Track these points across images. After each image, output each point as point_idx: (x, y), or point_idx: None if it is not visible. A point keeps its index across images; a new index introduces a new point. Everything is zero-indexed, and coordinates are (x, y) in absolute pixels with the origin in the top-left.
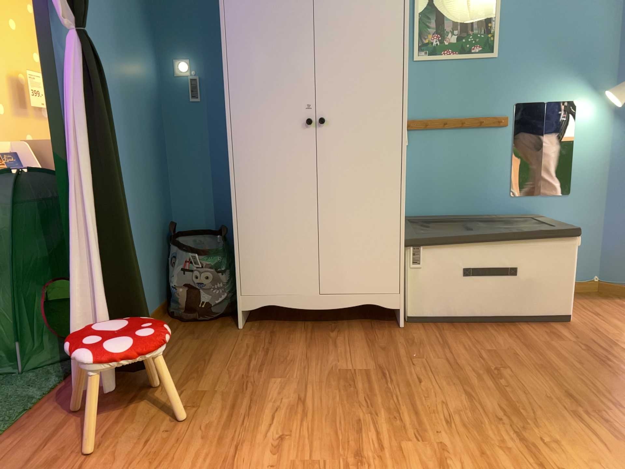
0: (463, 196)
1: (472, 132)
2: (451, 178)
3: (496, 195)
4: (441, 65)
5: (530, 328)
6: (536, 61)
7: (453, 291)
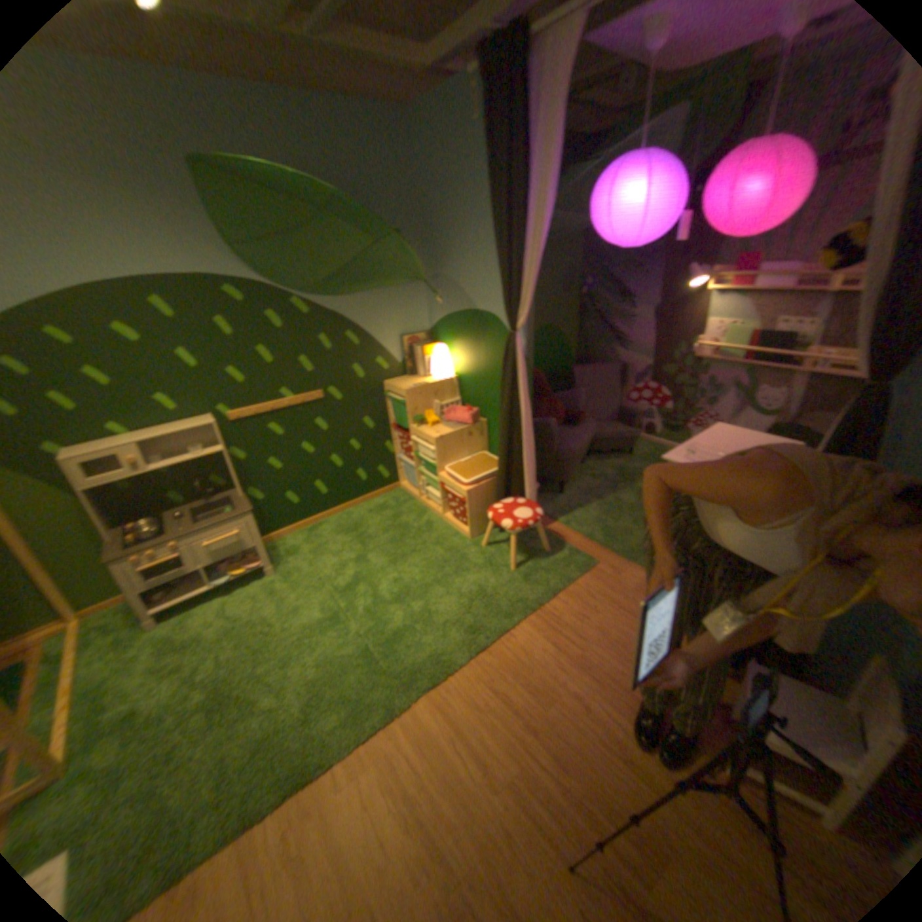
0: None
1: None
2: None
3: None
4: None
5: None
6: None
7: None
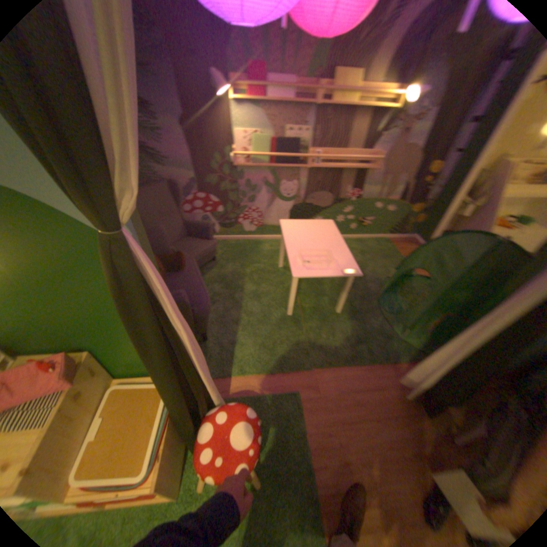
0: None
1: None
2: None
3: None
4: None
5: None
6: None
7: None
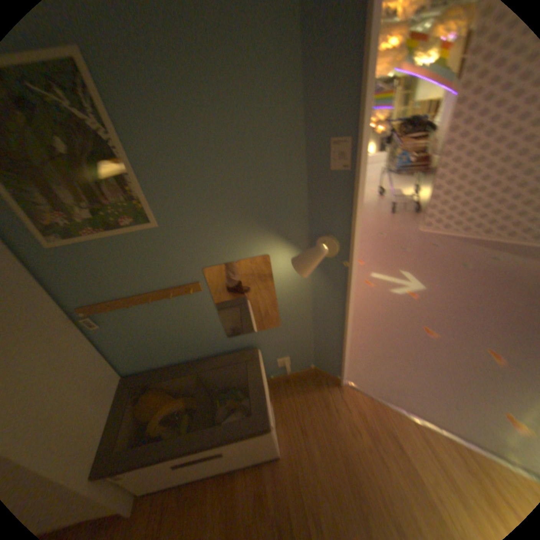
0: (182, 347)
1: (165, 300)
2: (163, 338)
3: (213, 339)
4: (86, 245)
5: (243, 482)
6: (210, 221)
7: (167, 478)
